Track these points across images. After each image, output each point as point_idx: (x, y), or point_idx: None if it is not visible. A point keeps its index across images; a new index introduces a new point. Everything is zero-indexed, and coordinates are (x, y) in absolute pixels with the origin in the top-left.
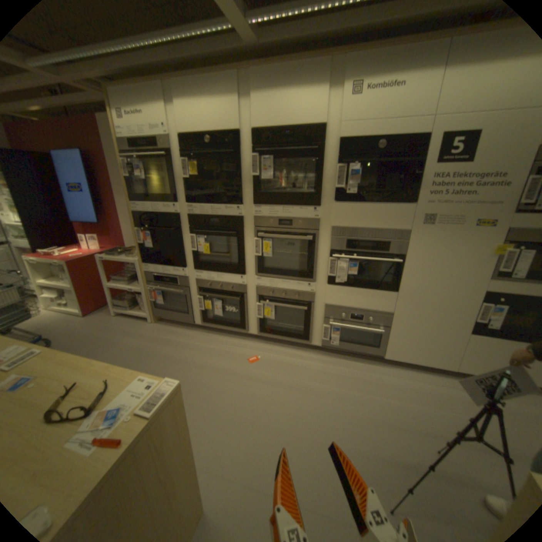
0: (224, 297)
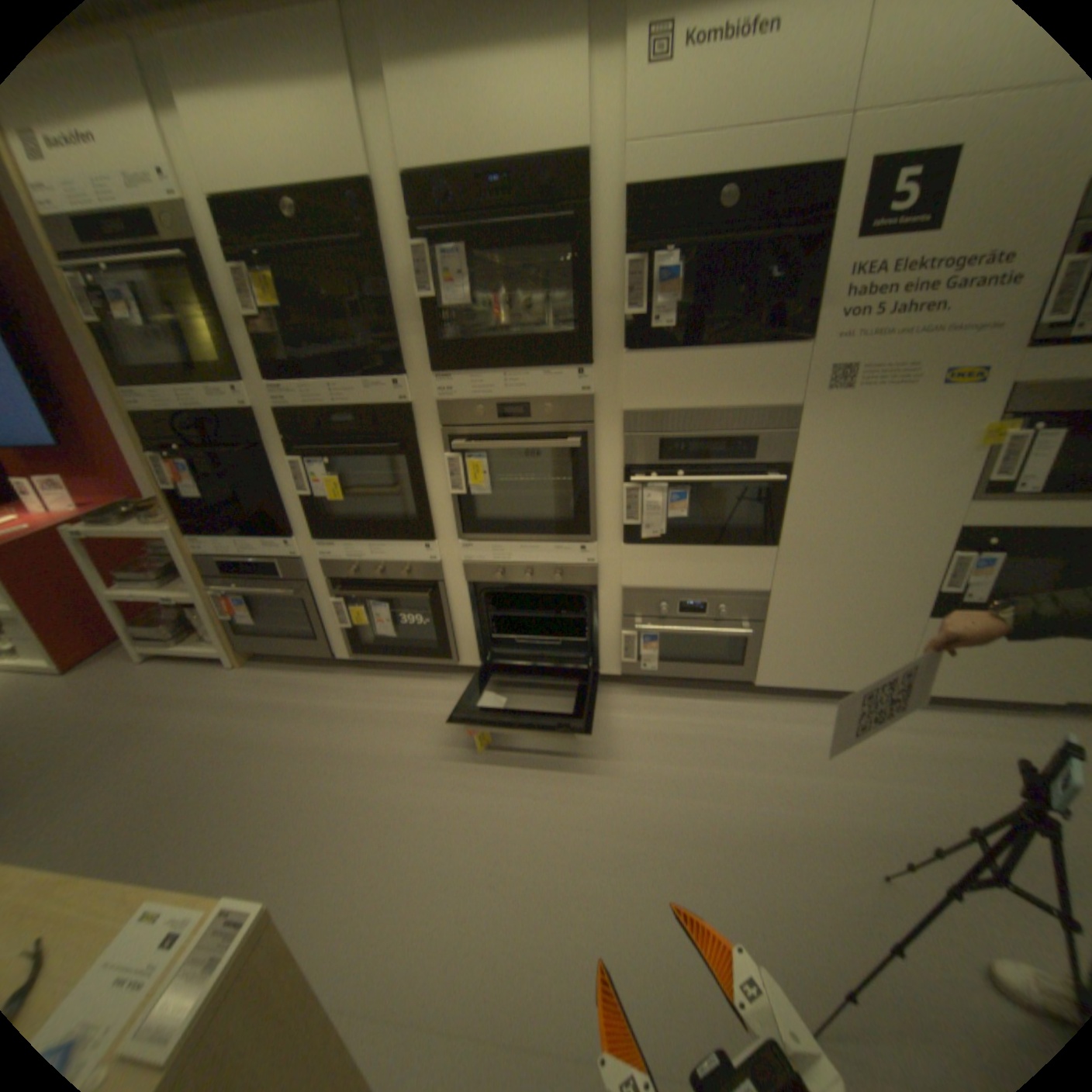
0: (393, 594)
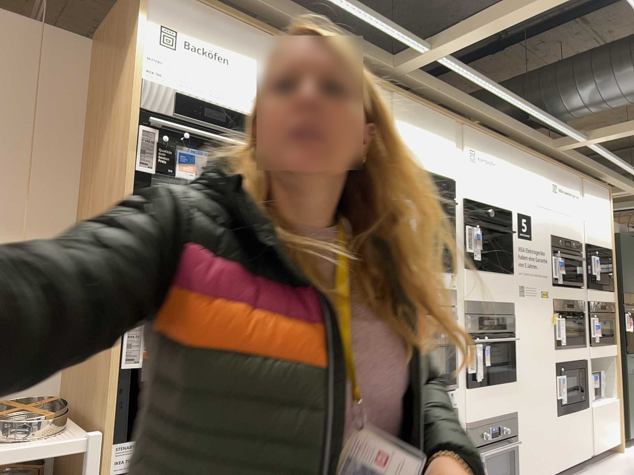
0: None
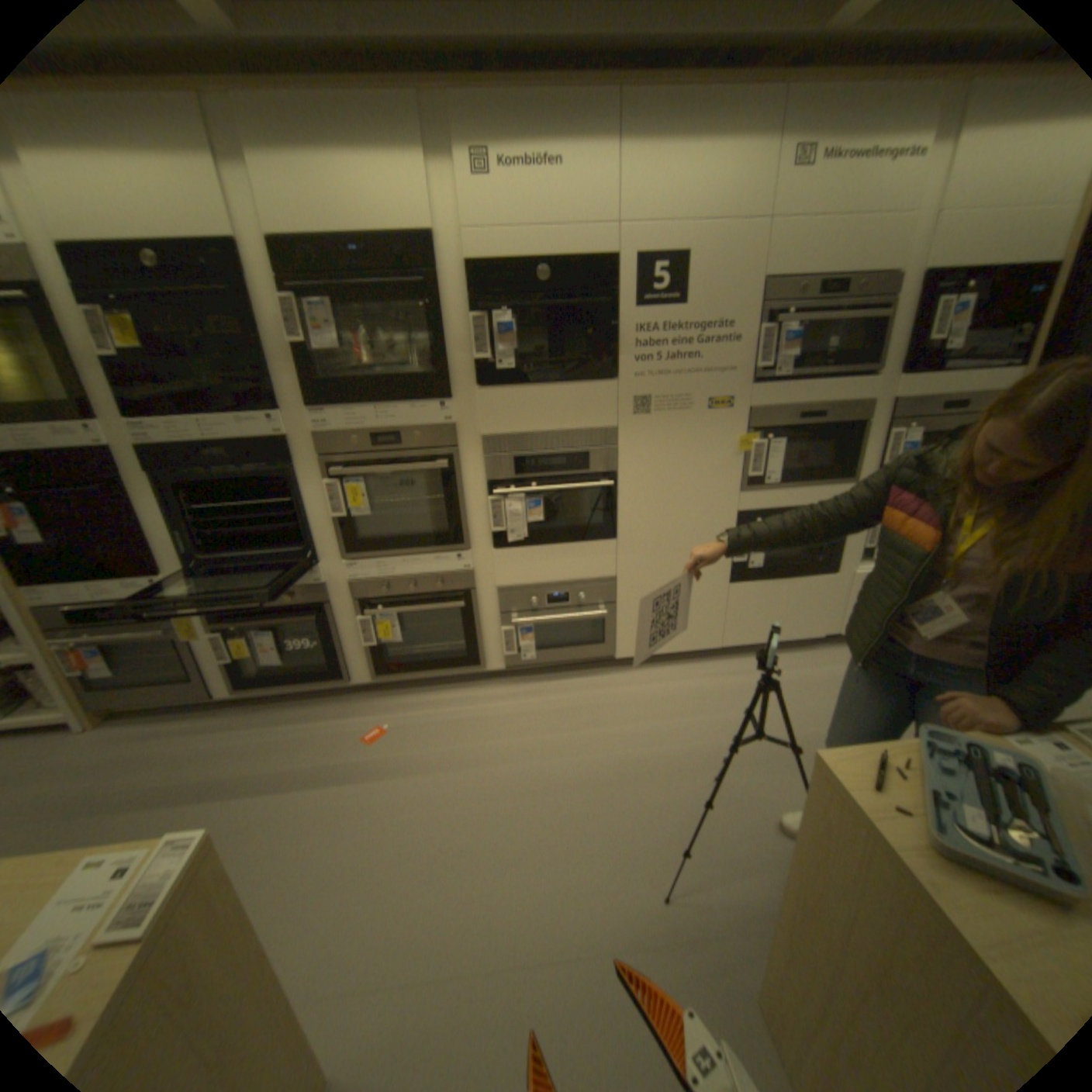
0: (275, 622)
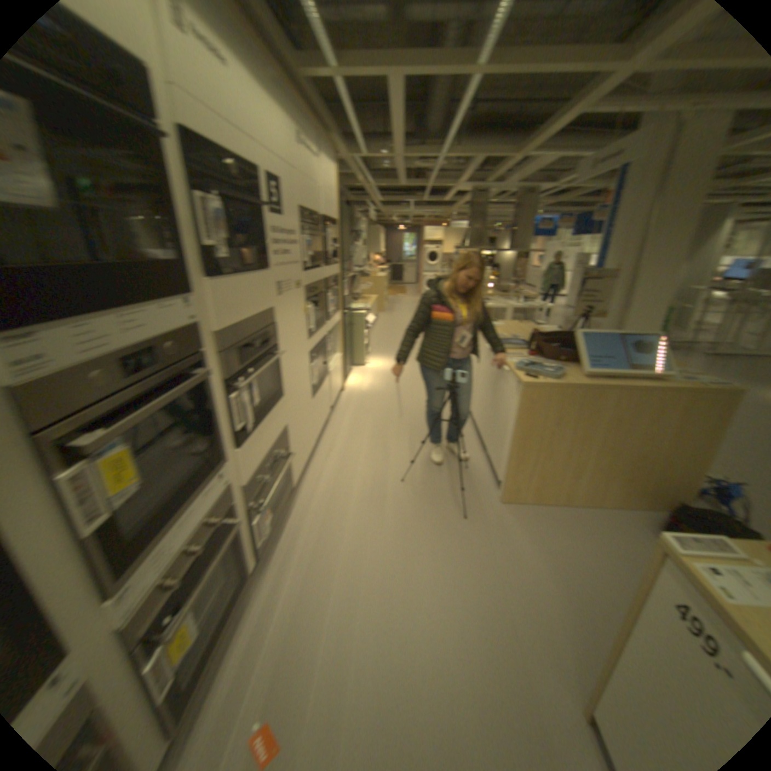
0: None
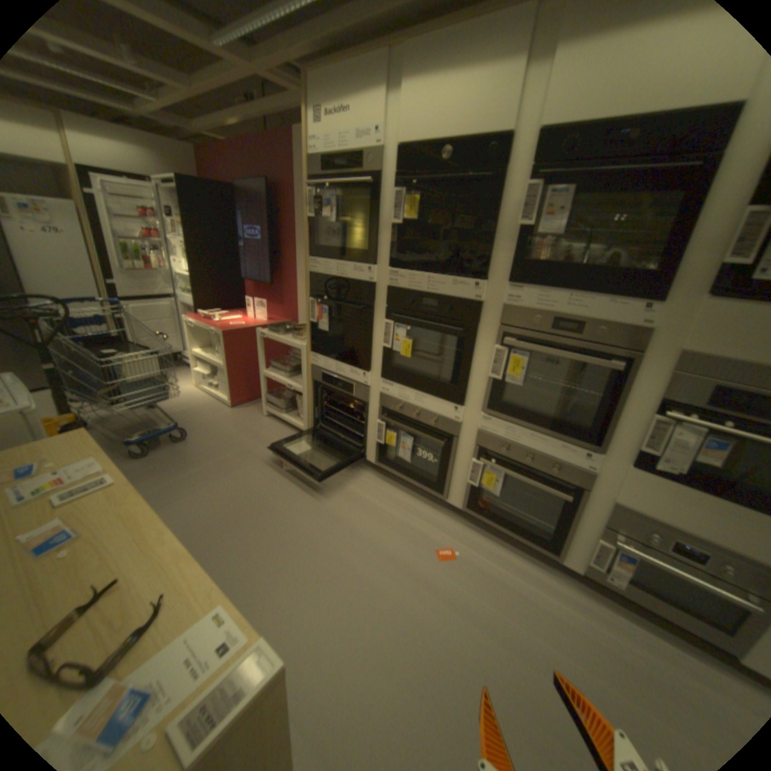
0: (419, 433)
